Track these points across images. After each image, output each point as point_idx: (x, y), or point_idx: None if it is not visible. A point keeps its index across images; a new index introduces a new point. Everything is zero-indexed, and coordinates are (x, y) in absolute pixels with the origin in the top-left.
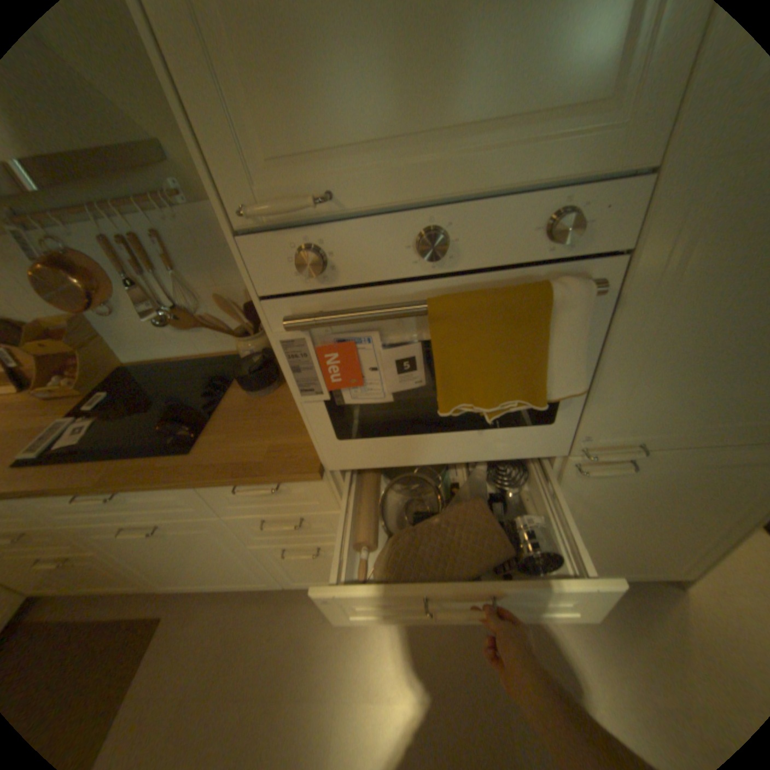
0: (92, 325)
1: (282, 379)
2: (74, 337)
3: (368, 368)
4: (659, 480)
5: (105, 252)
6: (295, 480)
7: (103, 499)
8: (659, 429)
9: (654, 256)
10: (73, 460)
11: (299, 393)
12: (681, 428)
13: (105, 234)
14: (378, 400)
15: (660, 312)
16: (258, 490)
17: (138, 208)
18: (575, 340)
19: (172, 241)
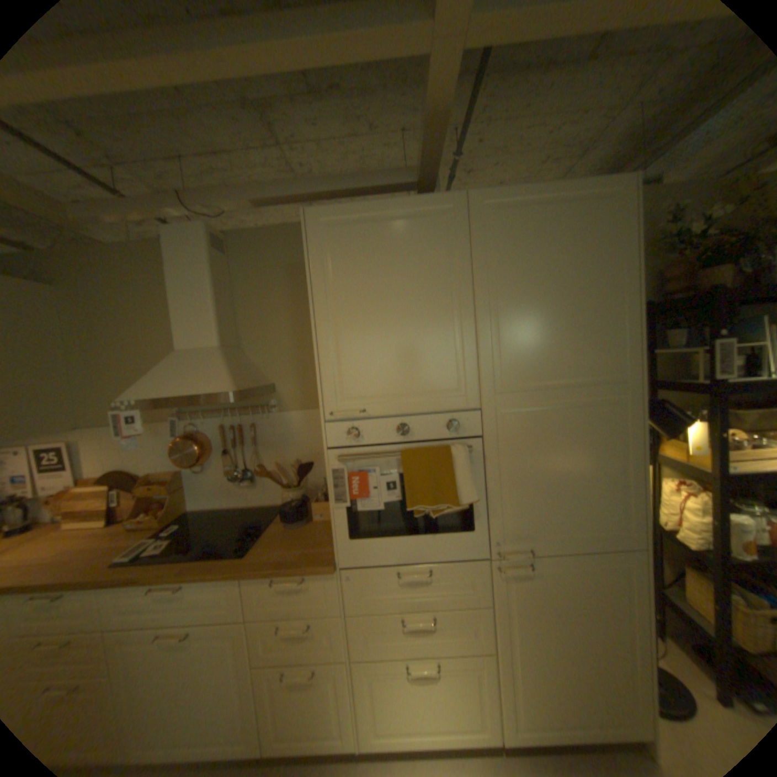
0: (182, 480)
1: (308, 520)
2: (171, 486)
3: (372, 487)
4: (556, 586)
5: (220, 434)
6: (314, 579)
7: (168, 594)
8: (535, 538)
9: (490, 439)
10: (155, 563)
11: (333, 502)
12: (547, 538)
13: (224, 425)
14: (376, 508)
15: (503, 464)
16: (284, 590)
17: (250, 413)
18: (465, 472)
19: (260, 431)
